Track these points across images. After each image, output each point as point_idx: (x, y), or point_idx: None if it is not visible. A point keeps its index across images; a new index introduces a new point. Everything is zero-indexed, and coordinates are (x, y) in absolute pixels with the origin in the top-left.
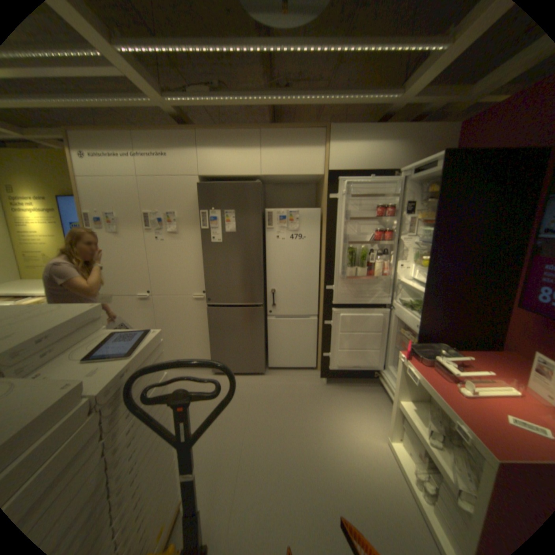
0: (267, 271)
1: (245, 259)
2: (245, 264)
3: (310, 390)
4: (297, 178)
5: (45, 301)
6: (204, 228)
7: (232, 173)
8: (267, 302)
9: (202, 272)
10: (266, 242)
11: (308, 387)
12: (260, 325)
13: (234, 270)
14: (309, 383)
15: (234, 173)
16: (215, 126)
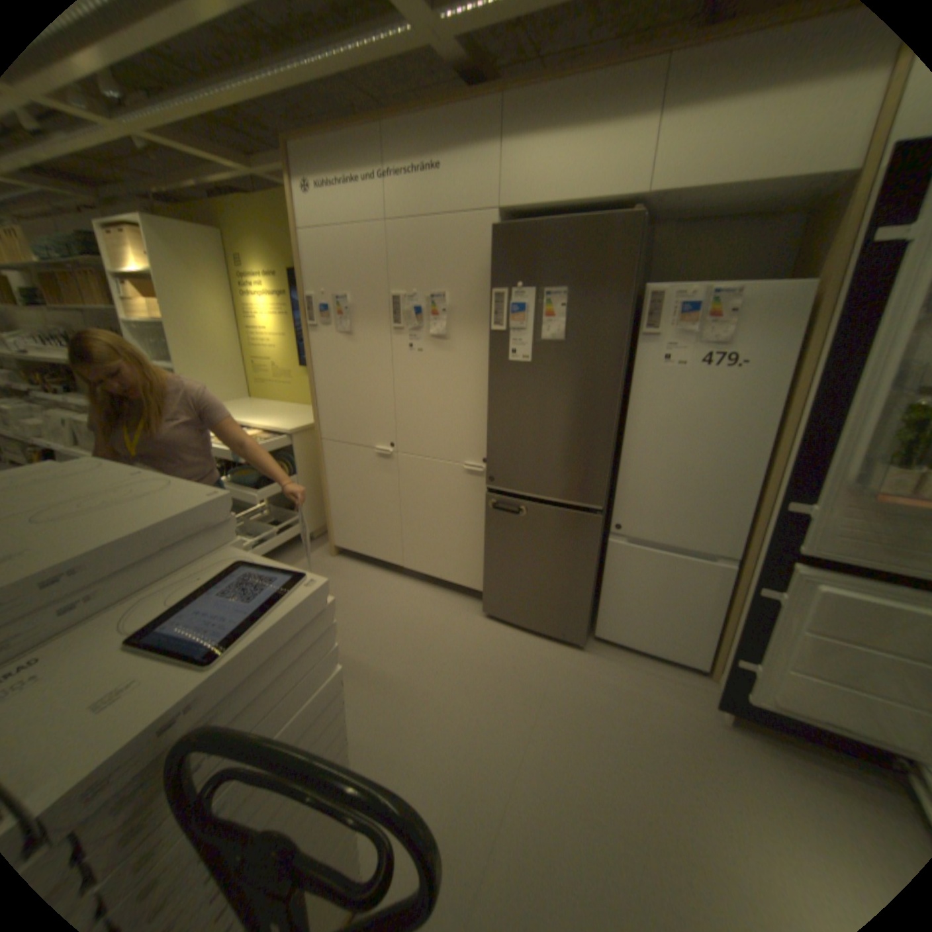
0: (625, 435)
1: (575, 404)
2: (576, 416)
3: (687, 729)
4: (755, 194)
5: (258, 439)
6: (495, 329)
7: (574, 194)
8: (615, 504)
9: (486, 420)
10: (635, 368)
11: (681, 718)
12: (589, 552)
13: (549, 426)
14: (687, 708)
15: (581, 193)
16: (548, 73)
